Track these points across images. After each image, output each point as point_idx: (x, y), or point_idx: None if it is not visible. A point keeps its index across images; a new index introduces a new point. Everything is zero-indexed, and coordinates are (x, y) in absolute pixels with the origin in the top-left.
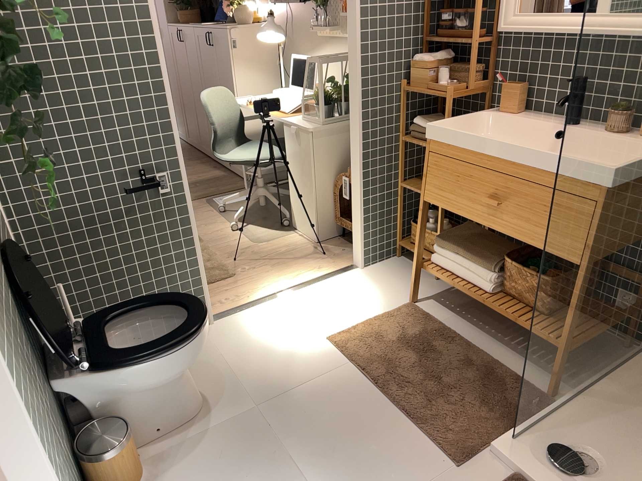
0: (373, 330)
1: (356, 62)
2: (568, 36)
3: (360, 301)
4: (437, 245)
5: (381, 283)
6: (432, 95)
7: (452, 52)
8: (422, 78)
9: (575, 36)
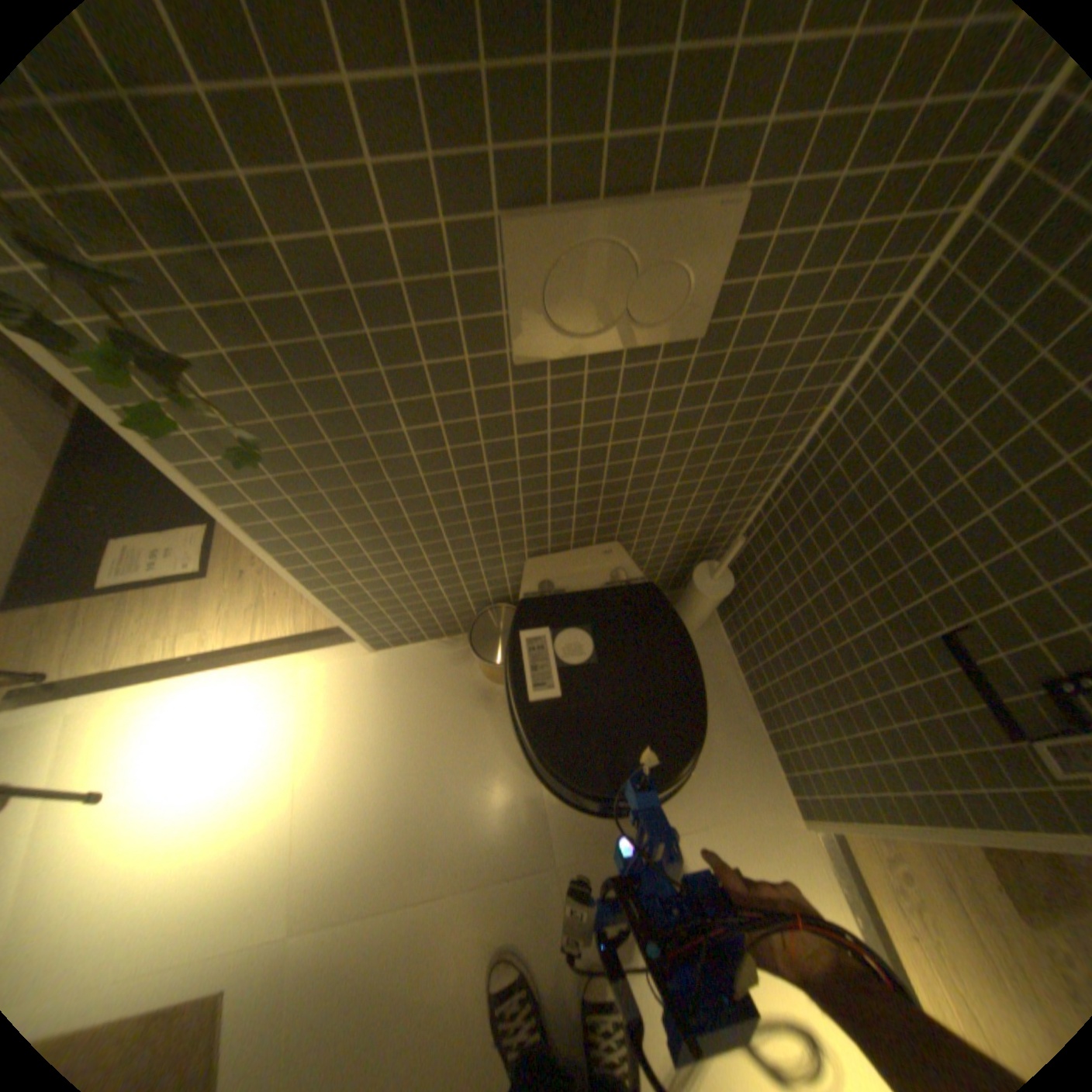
0: None
1: None
2: None
3: None
4: None
5: None
6: None
7: None
8: None
9: None
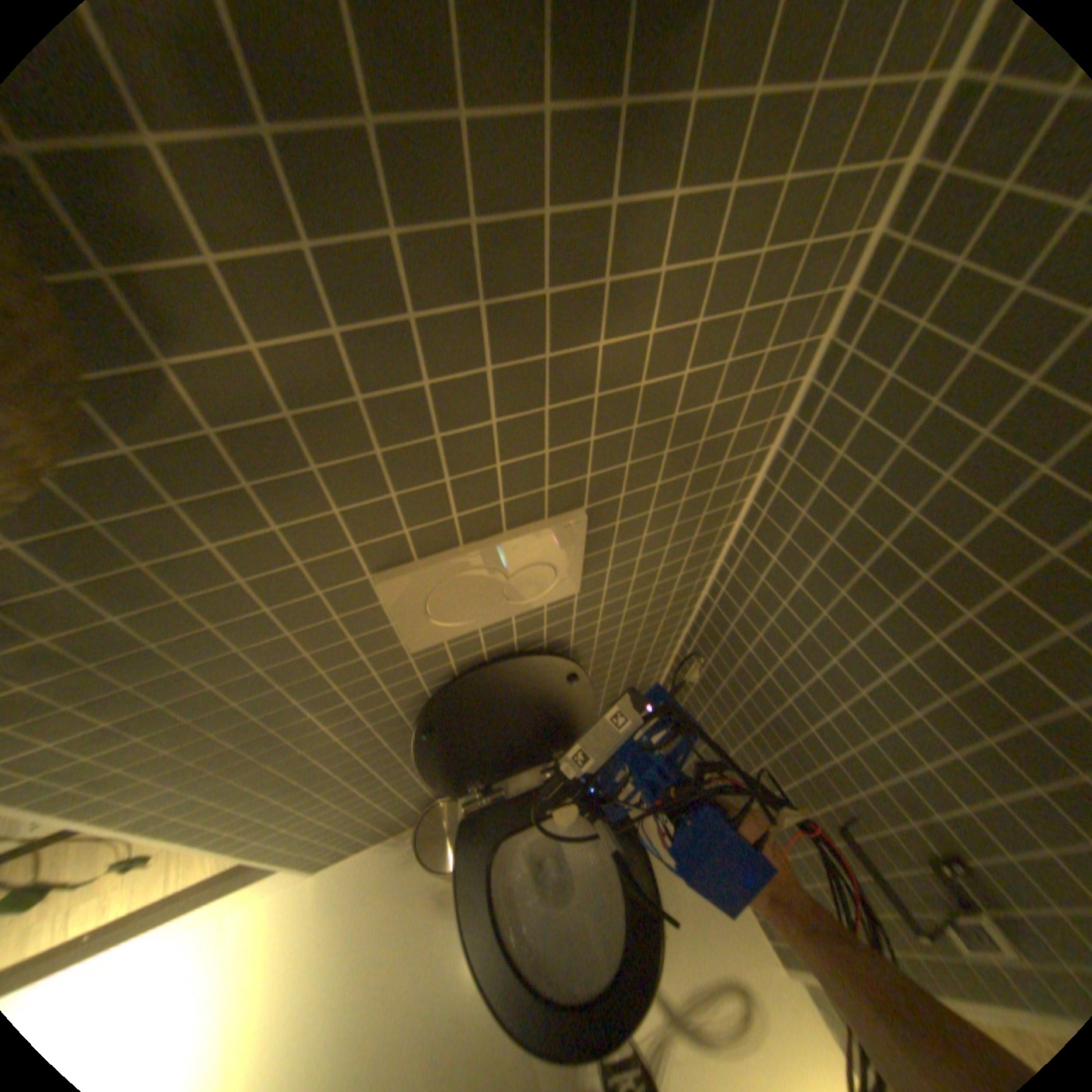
0: None
1: None
2: None
3: None
4: None
5: None
6: None
7: None
8: None
9: None
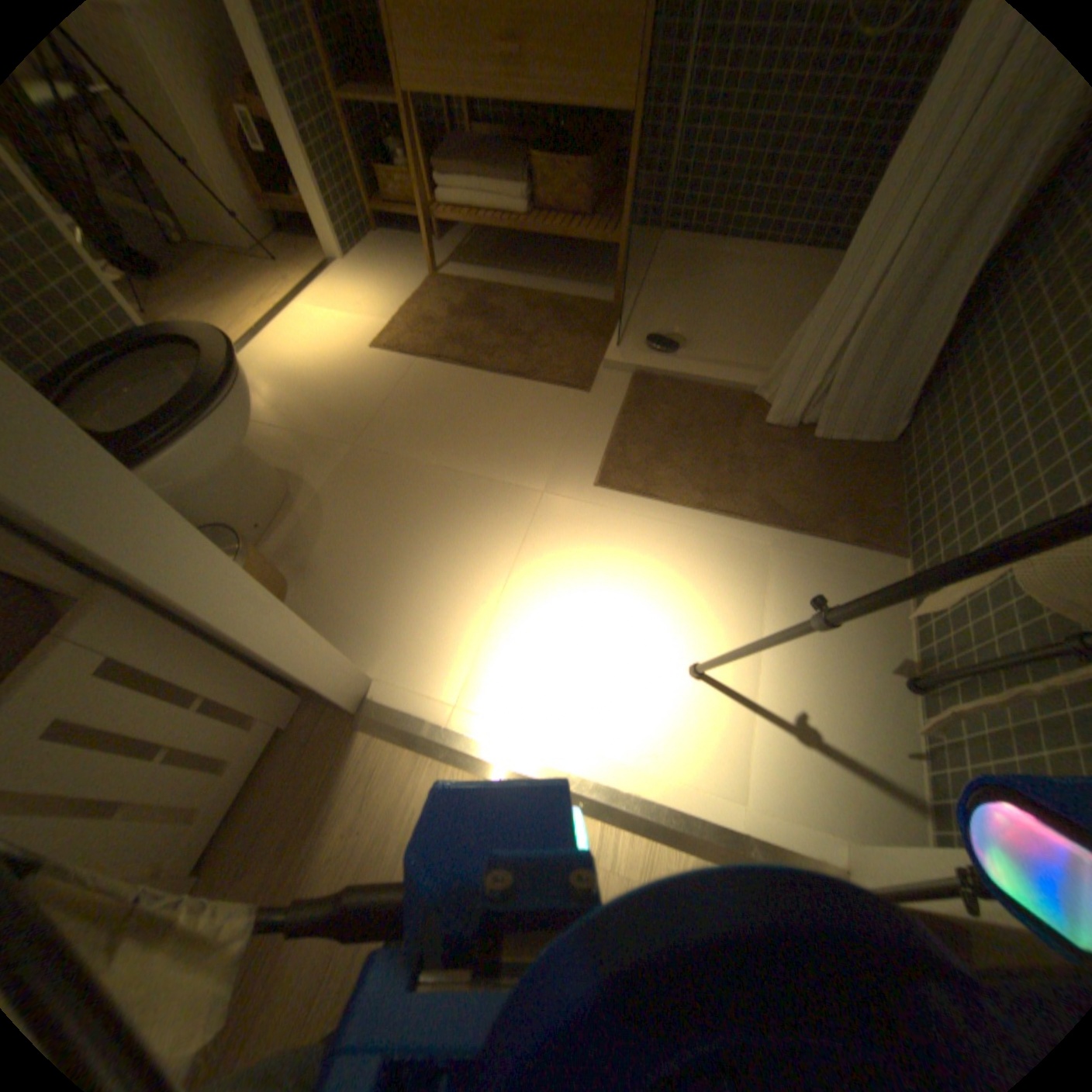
0: (411, 314)
1: None
2: None
3: (371, 293)
4: (433, 173)
5: (378, 264)
6: None
7: None
8: None
9: None
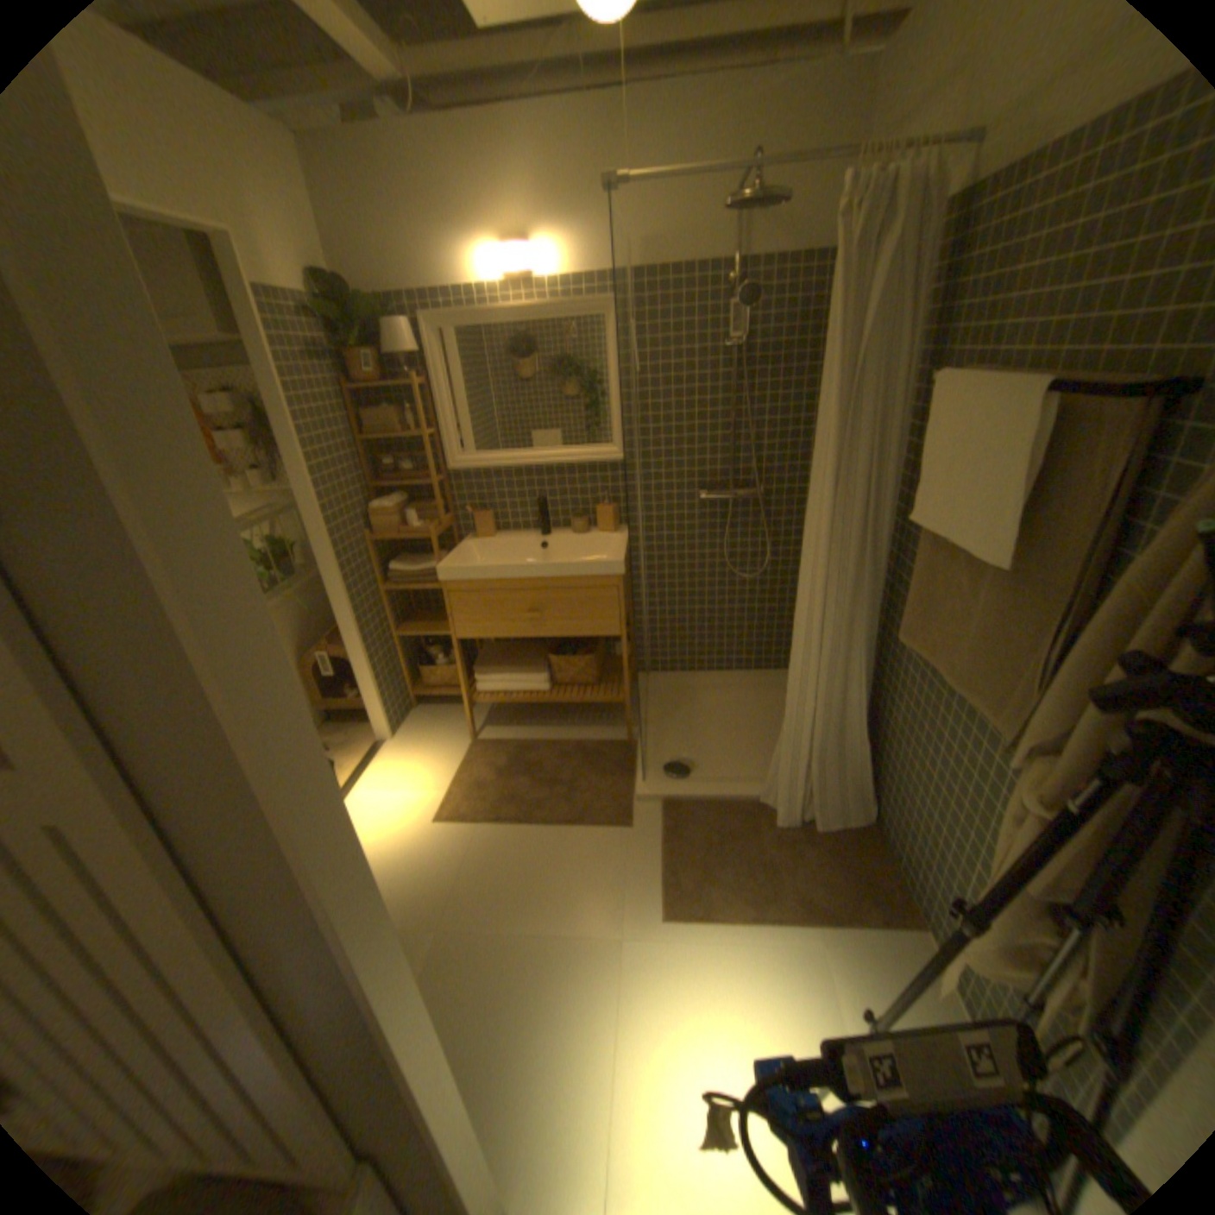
0: (464, 782)
1: (316, 524)
2: (526, 467)
3: (423, 768)
4: (473, 673)
5: (423, 740)
6: (409, 537)
7: (394, 491)
8: (385, 523)
9: (532, 467)
